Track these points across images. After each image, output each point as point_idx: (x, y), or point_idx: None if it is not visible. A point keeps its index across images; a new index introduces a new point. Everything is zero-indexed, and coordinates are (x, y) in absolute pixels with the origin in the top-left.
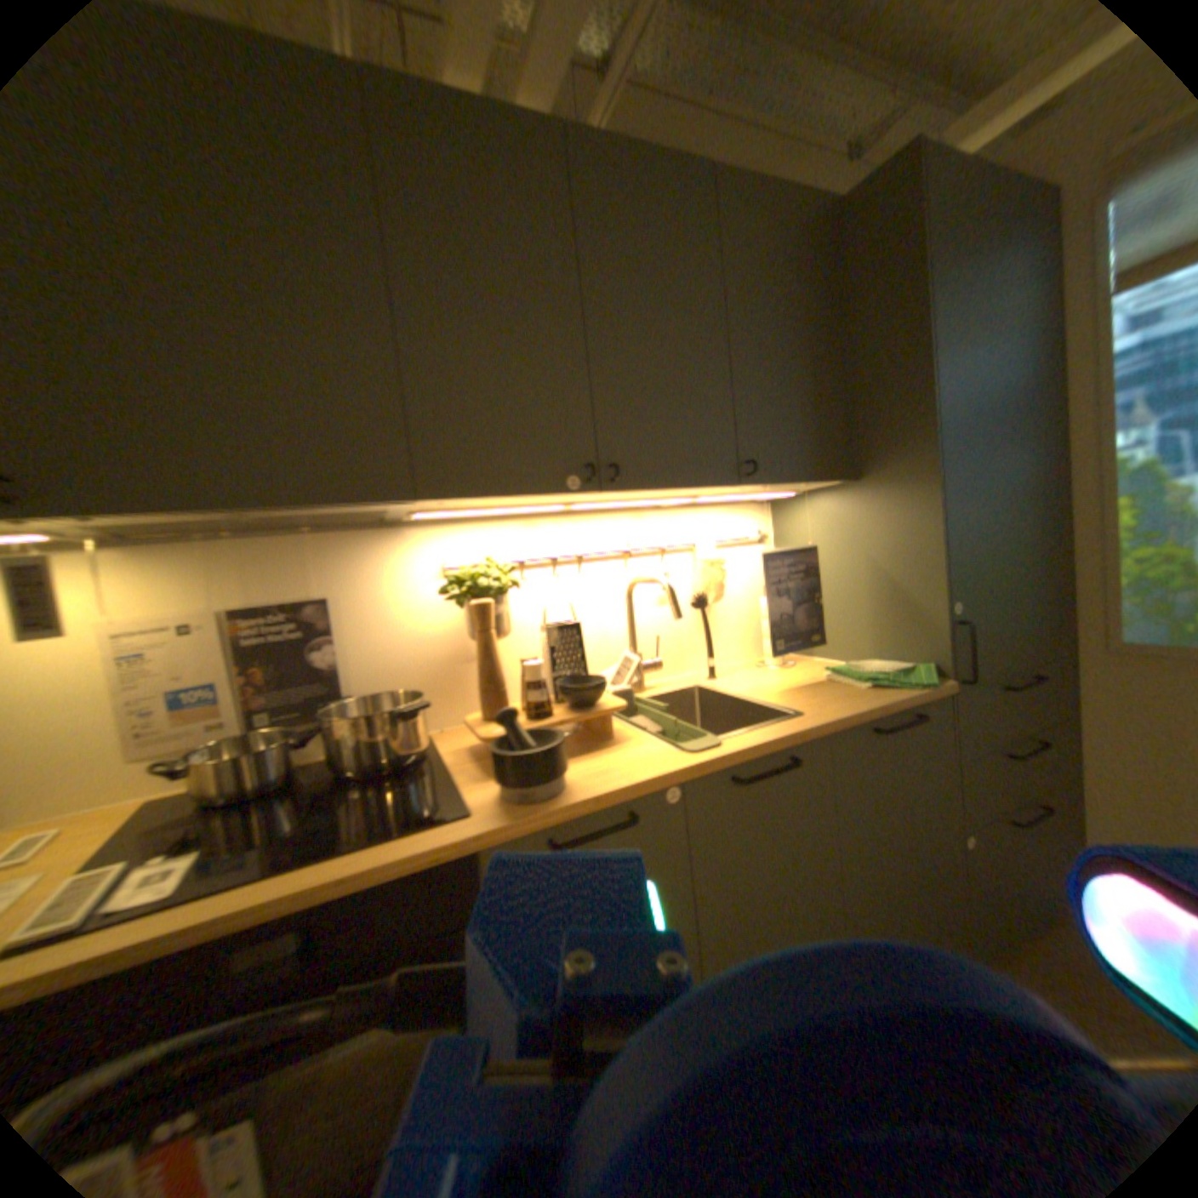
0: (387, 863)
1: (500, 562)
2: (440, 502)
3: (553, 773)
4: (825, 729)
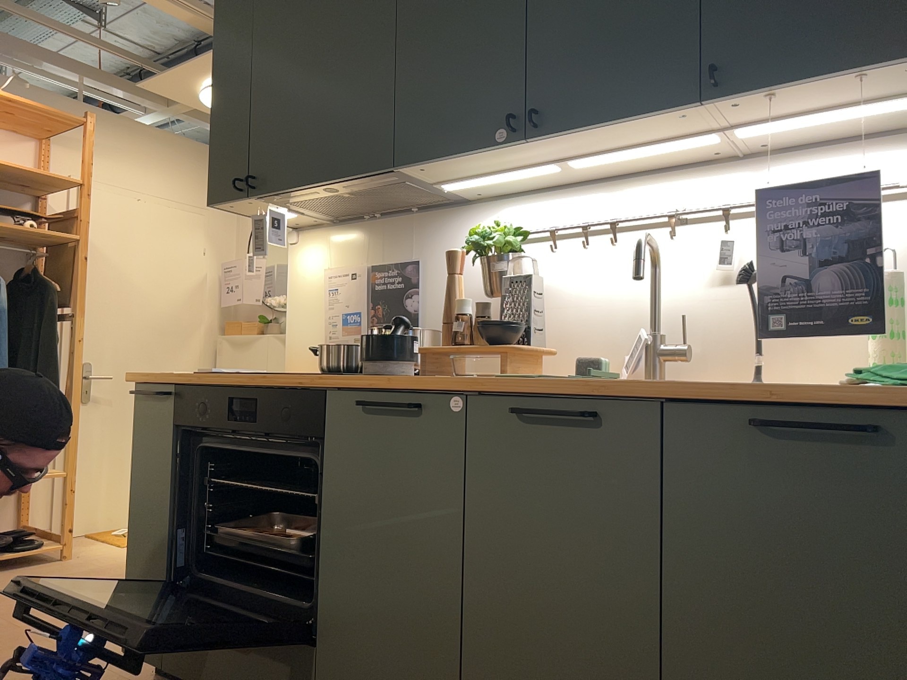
0: (289, 382)
1: (531, 230)
2: (430, 171)
3: (390, 363)
4: (649, 391)
